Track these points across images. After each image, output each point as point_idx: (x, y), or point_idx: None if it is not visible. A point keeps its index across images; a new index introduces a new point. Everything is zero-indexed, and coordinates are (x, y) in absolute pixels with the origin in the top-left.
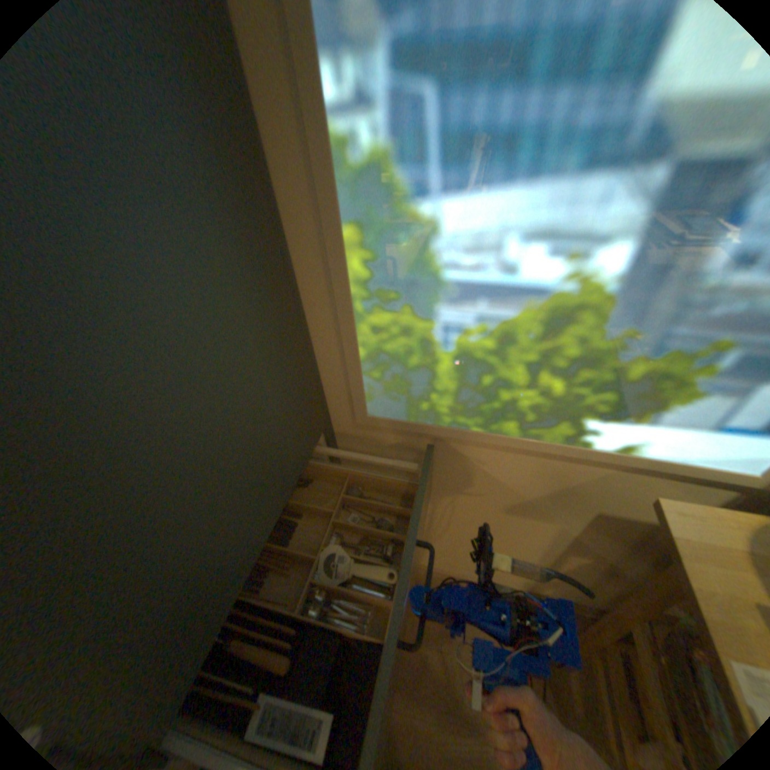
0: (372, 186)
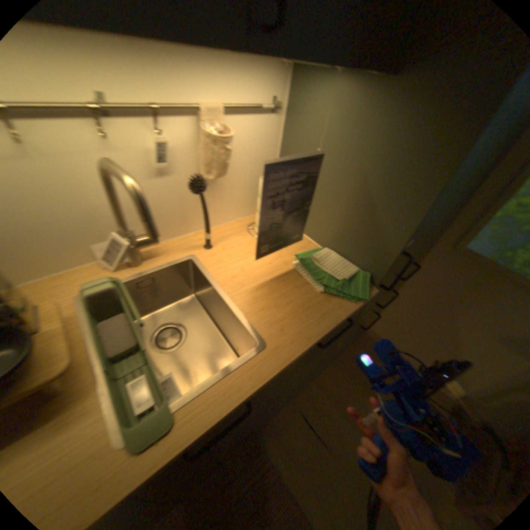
0: None
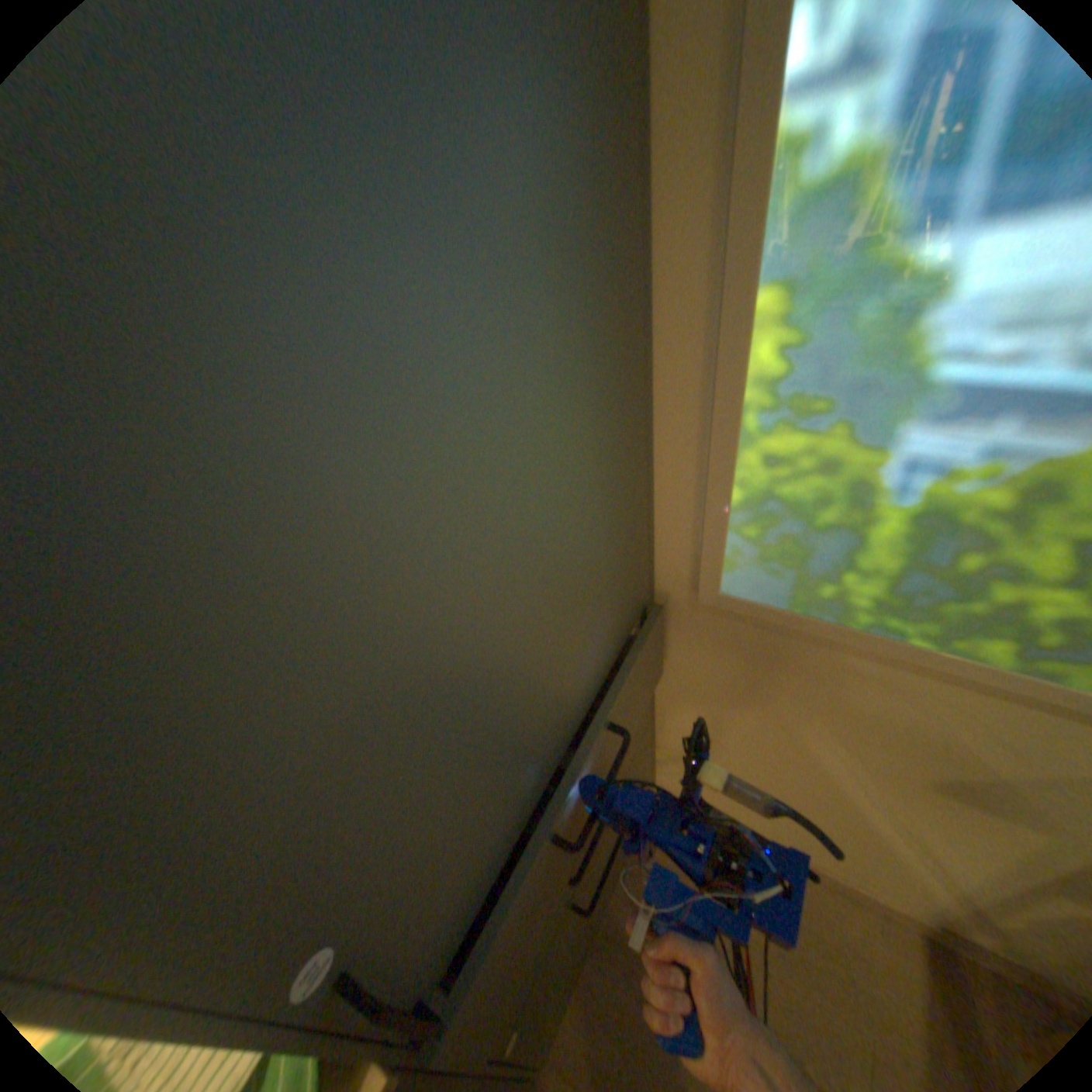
0: (832, 217)
